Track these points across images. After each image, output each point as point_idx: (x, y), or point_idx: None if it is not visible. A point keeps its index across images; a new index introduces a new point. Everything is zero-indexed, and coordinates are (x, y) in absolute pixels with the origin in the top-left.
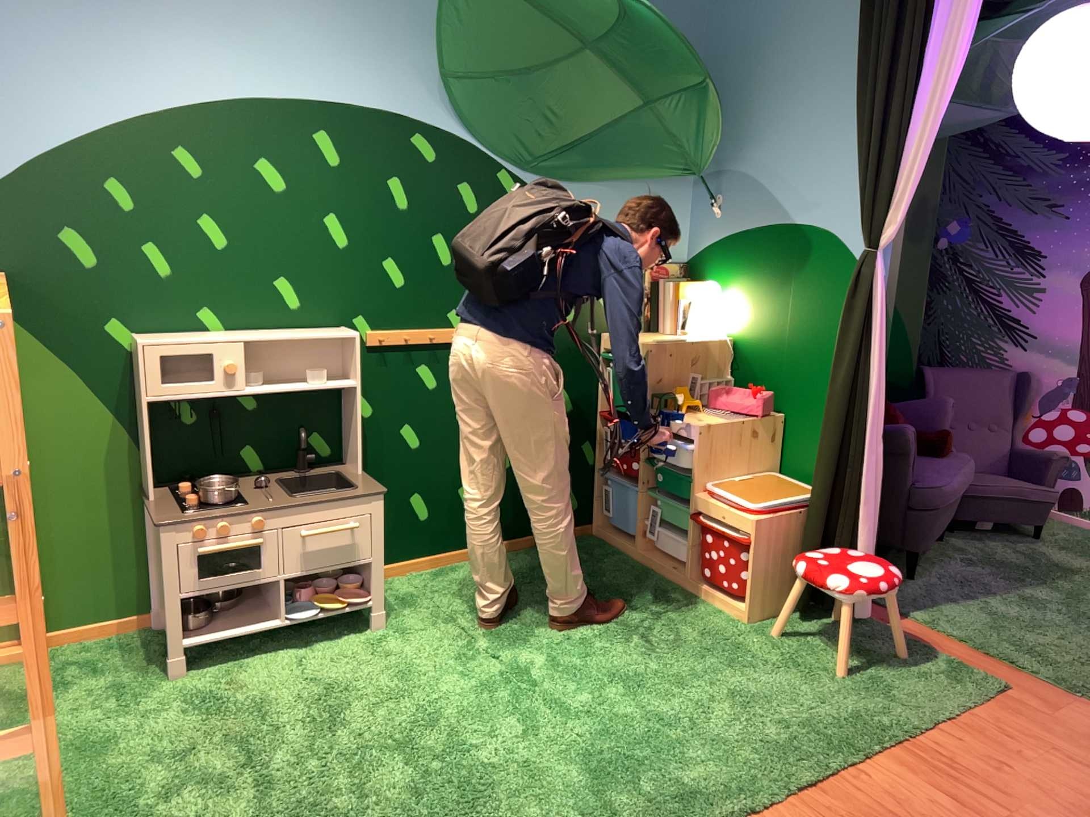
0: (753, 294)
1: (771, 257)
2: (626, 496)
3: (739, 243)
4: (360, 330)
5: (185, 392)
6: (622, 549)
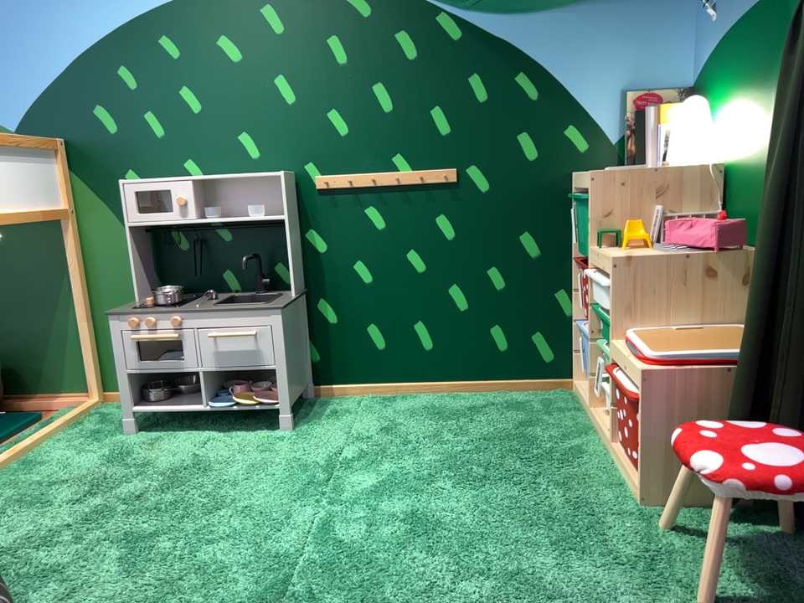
0: (745, 96)
1: (760, 40)
2: (585, 349)
3: (733, 35)
4: (306, 173)
5: (147, 219)
6: (585, 408)
